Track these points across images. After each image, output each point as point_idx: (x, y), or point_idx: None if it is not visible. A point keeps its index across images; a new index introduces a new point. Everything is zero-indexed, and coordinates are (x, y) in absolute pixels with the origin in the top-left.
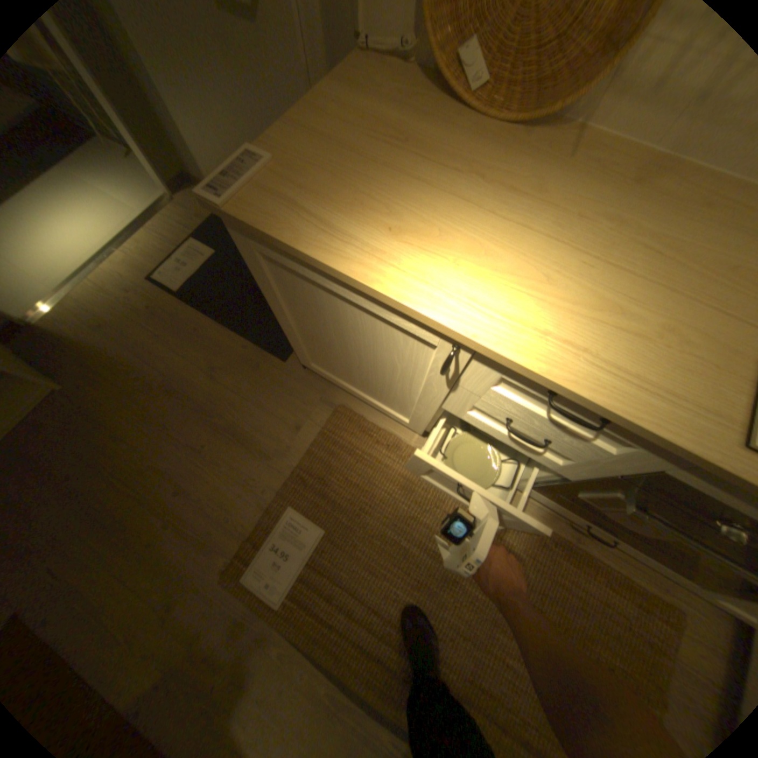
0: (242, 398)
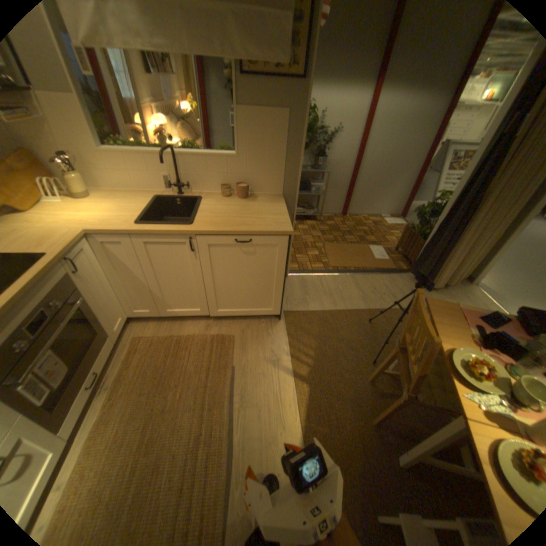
0: None
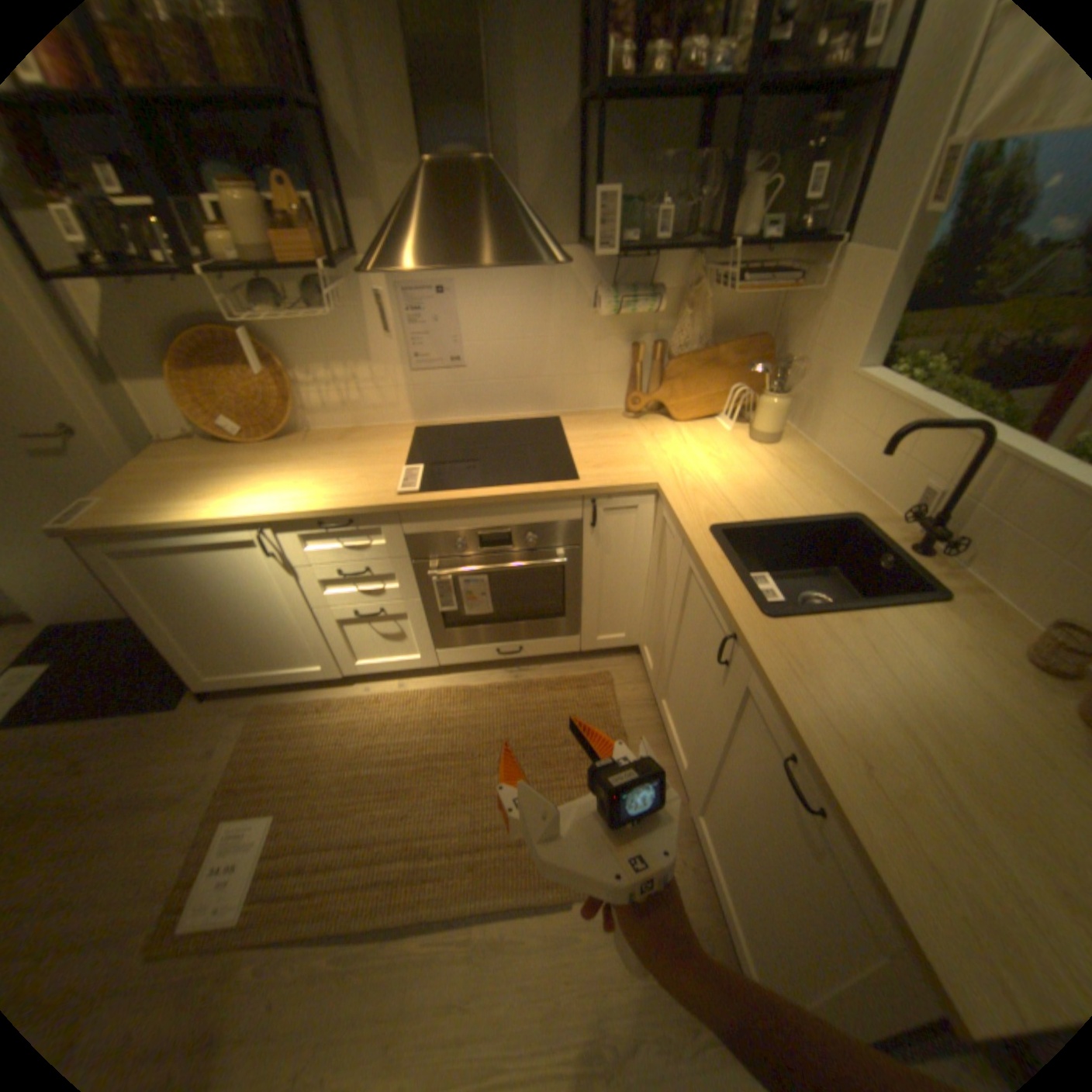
0: (128, 764)
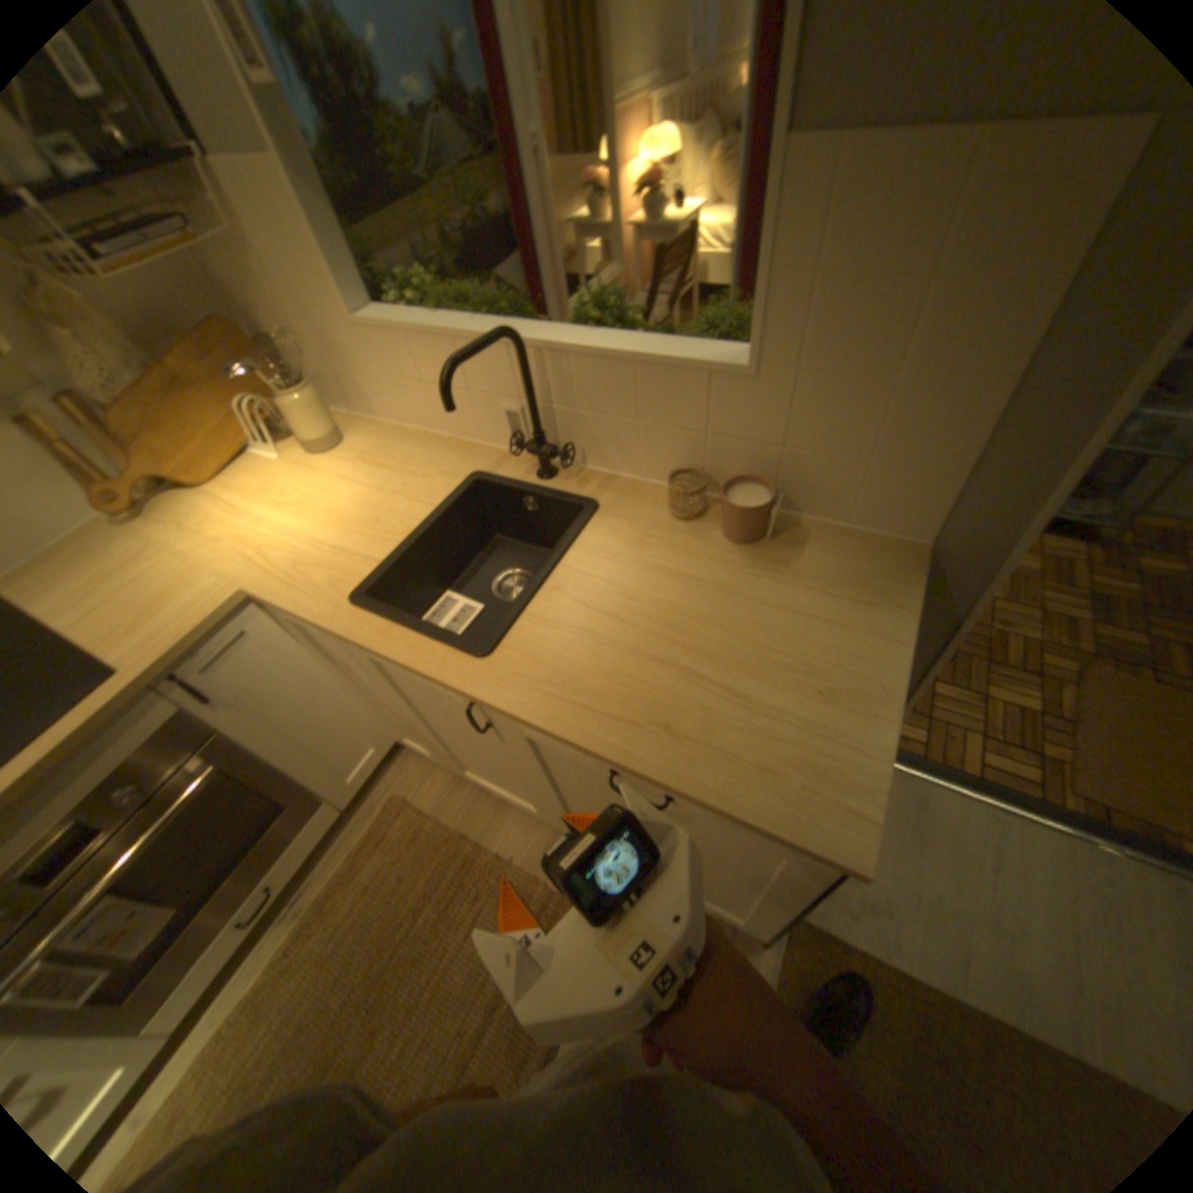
0: None
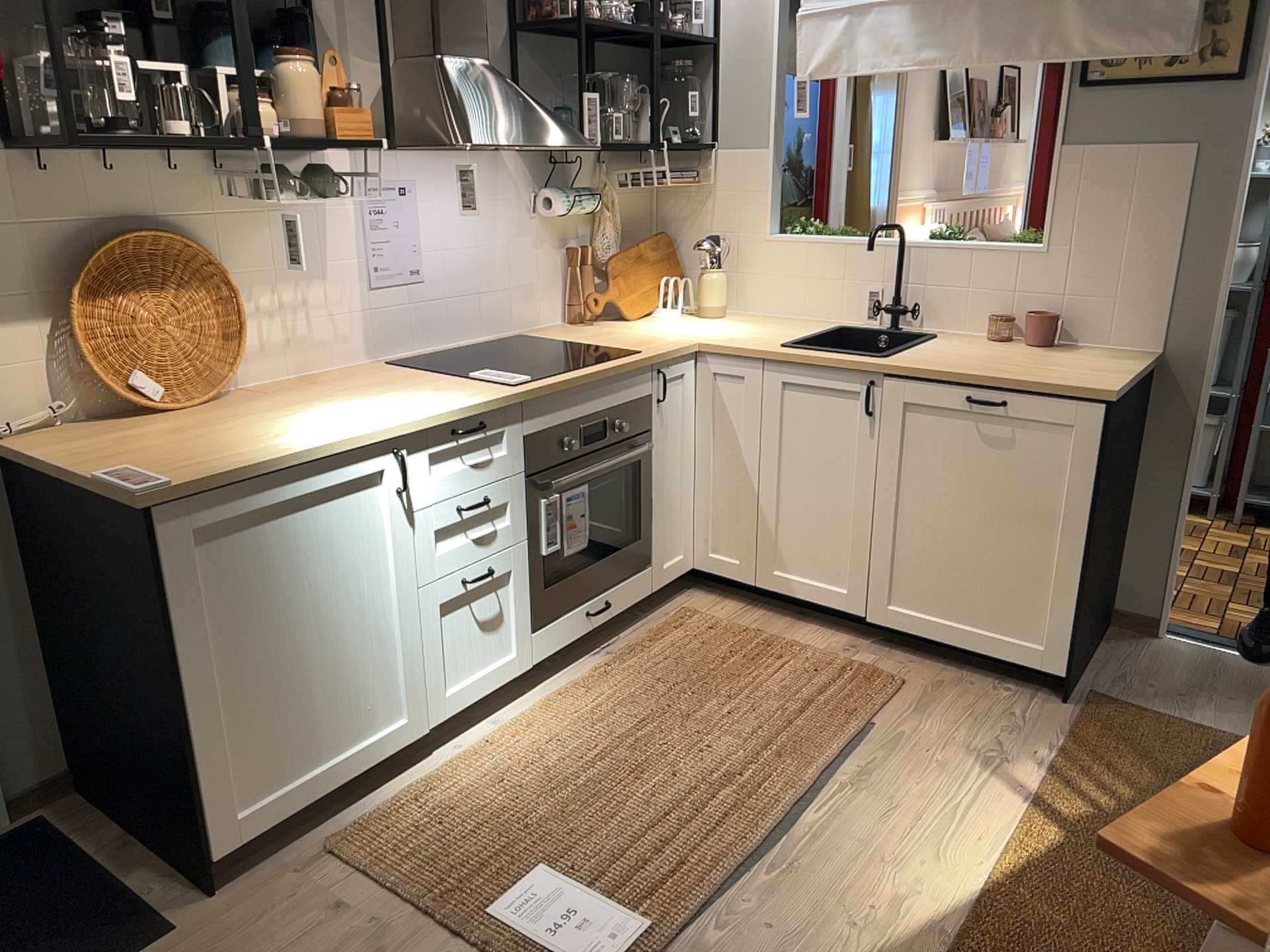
0: None
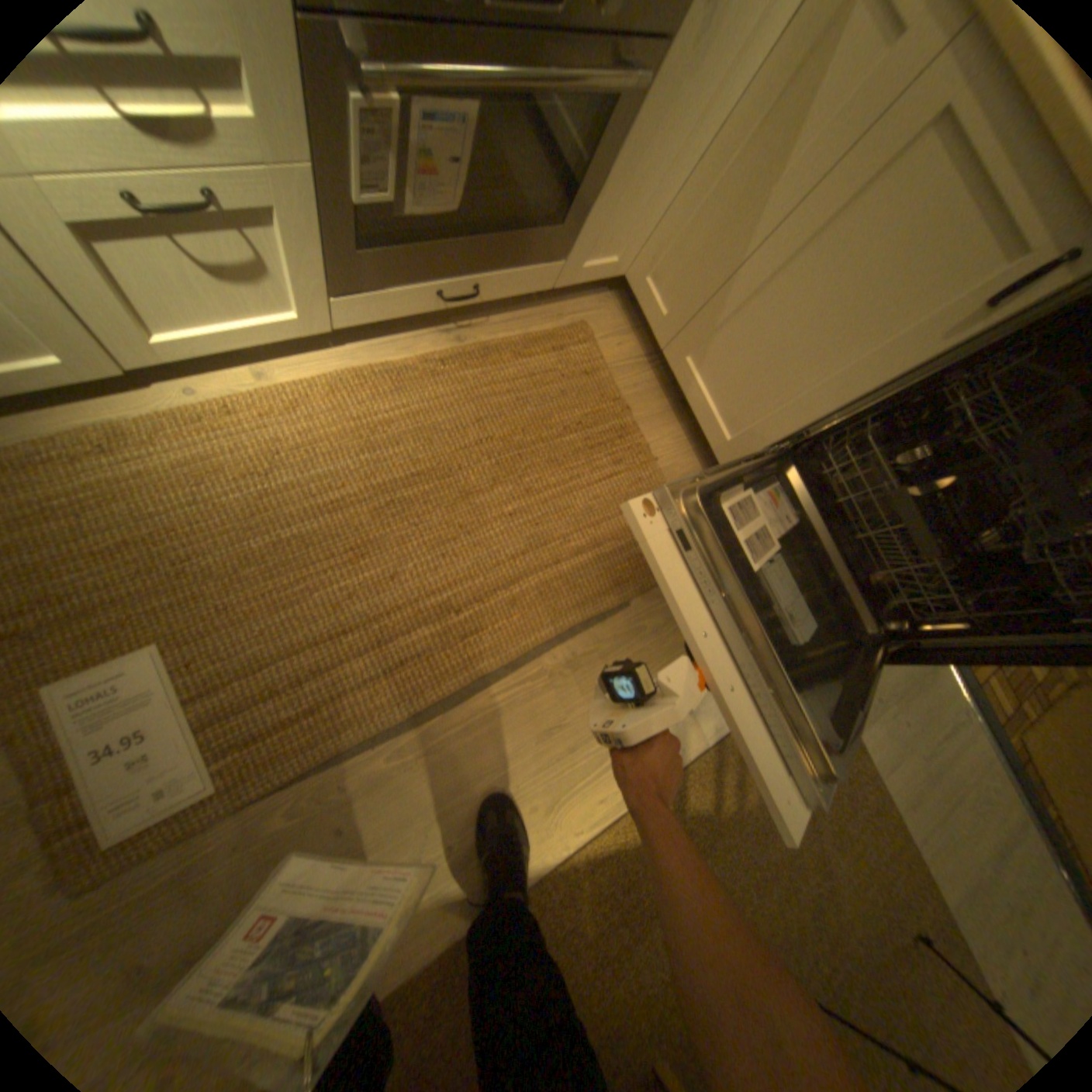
0: None
